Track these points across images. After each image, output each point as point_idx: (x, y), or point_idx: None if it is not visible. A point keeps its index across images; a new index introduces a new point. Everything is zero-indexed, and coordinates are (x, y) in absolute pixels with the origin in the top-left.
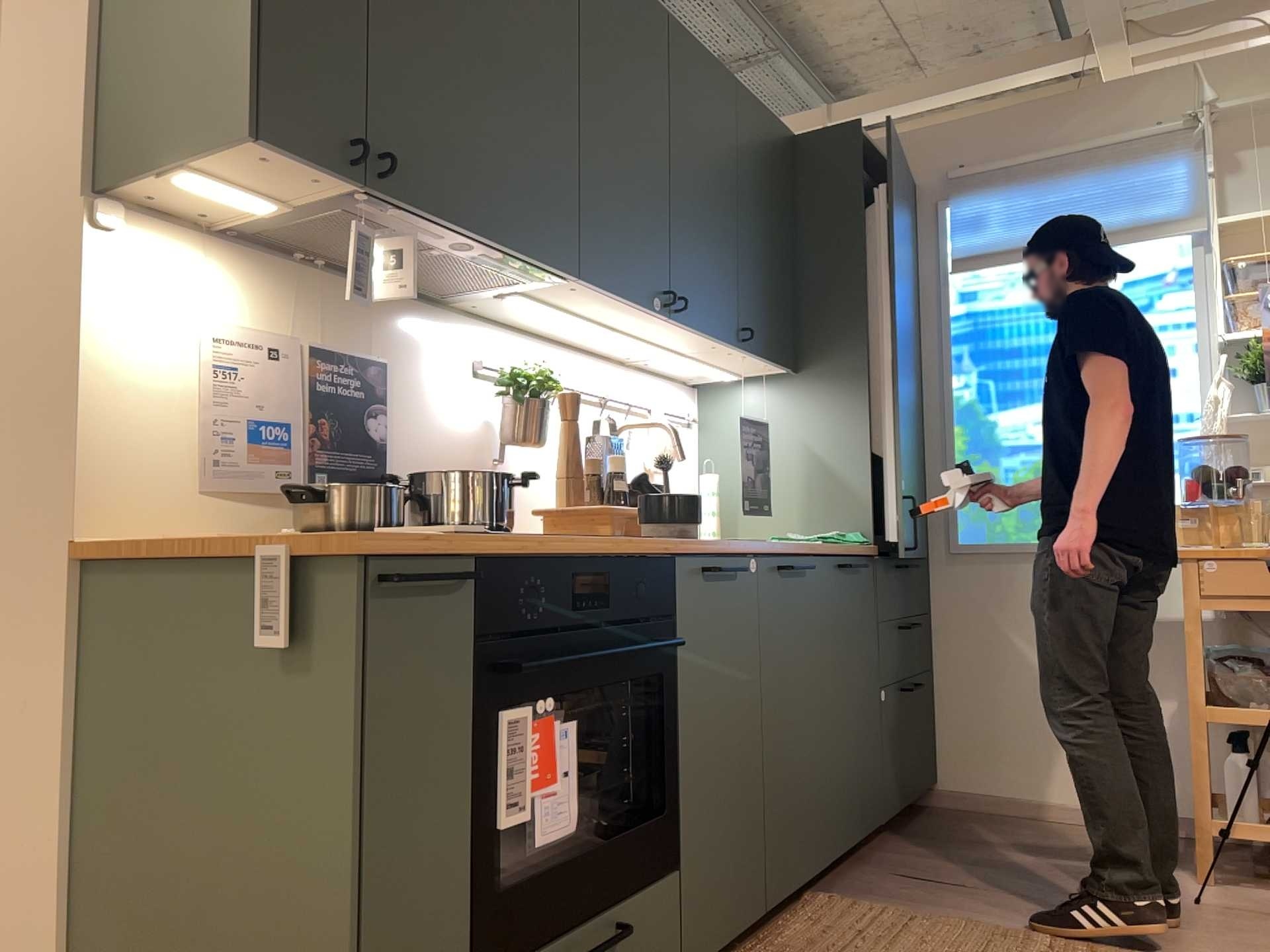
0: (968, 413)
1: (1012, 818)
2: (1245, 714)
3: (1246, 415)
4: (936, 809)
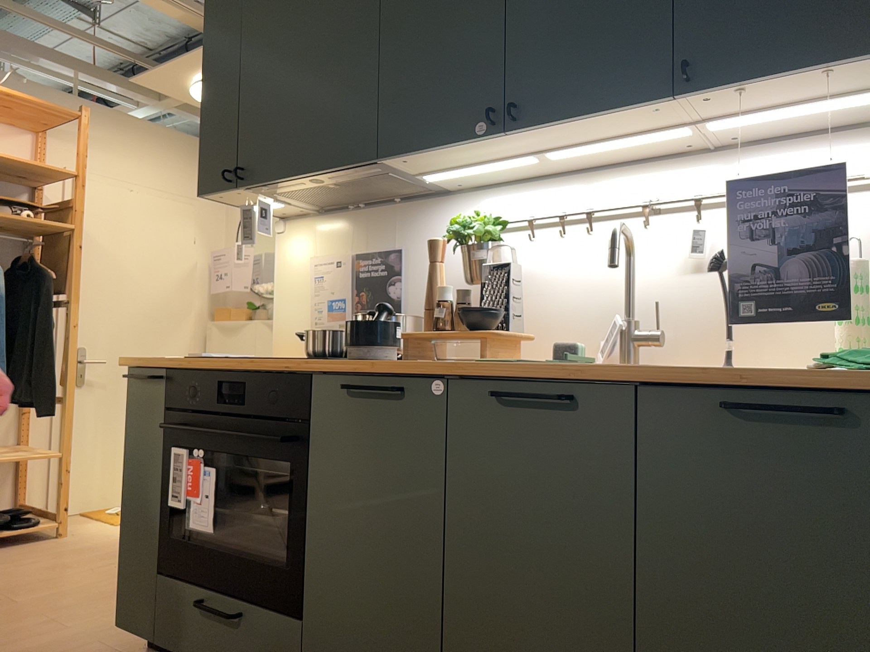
0: None
1: None
2: None
3: None
4: None
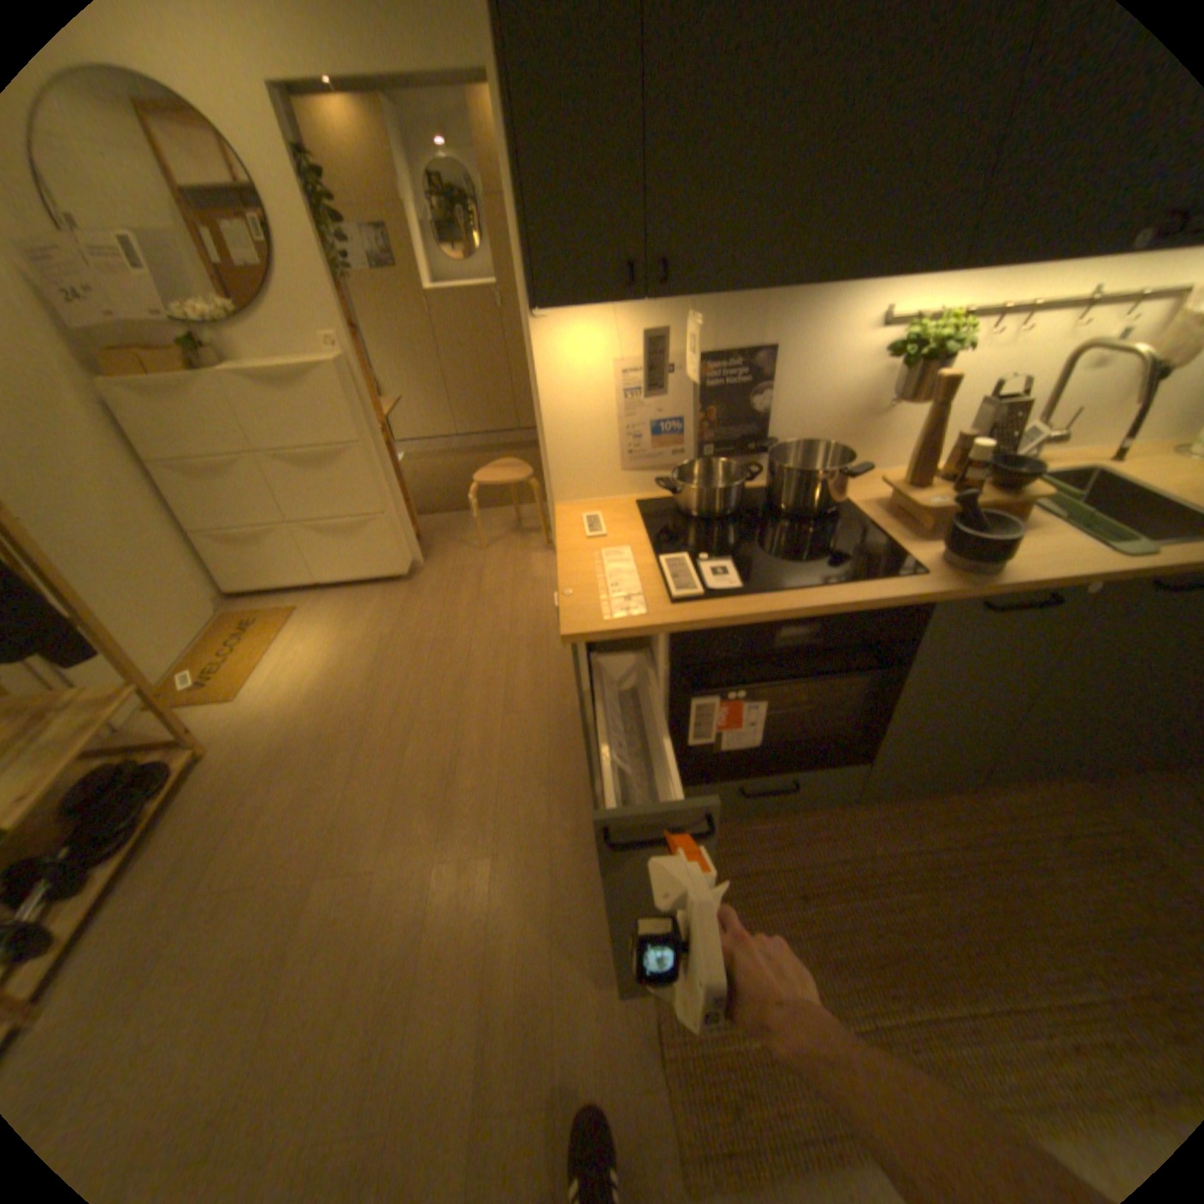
0: None
1: None
2: None
3: None
4: None
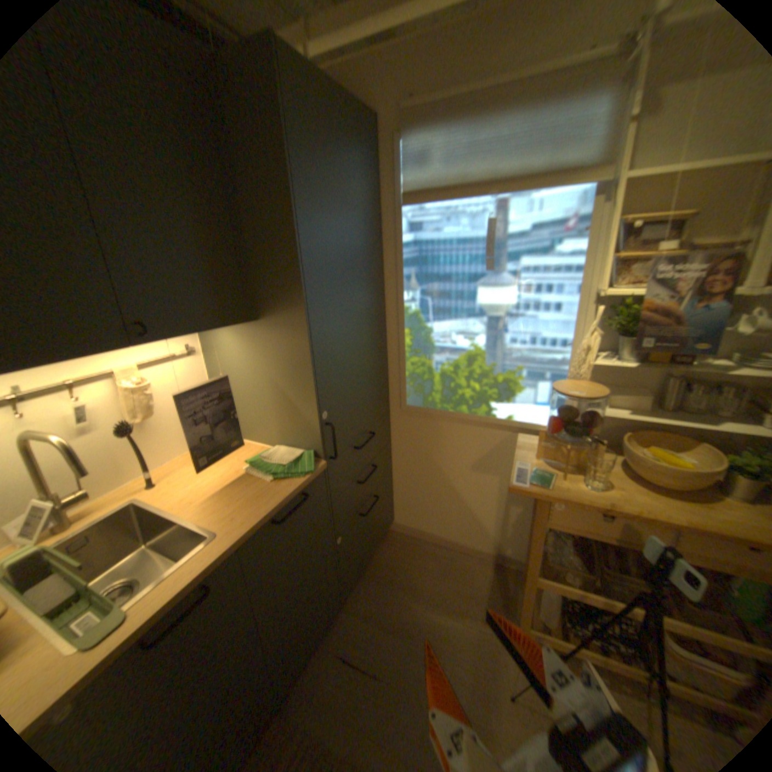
0: (413, 320)
1: (428, 548)
2: (563, 590)
3: (610, 362)
4: (392, 535)
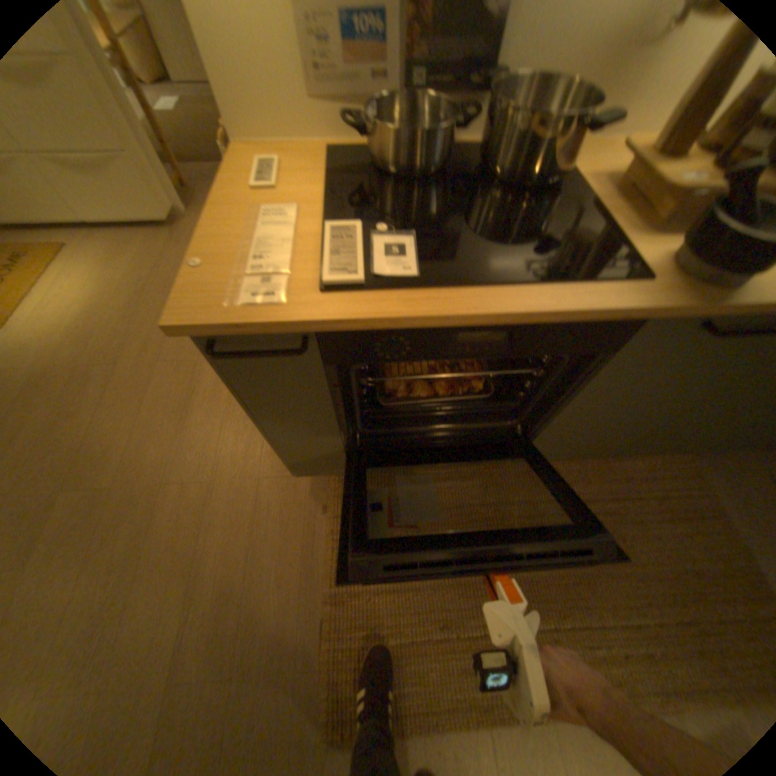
0: None
1: None
2: None
3: None
4: None
